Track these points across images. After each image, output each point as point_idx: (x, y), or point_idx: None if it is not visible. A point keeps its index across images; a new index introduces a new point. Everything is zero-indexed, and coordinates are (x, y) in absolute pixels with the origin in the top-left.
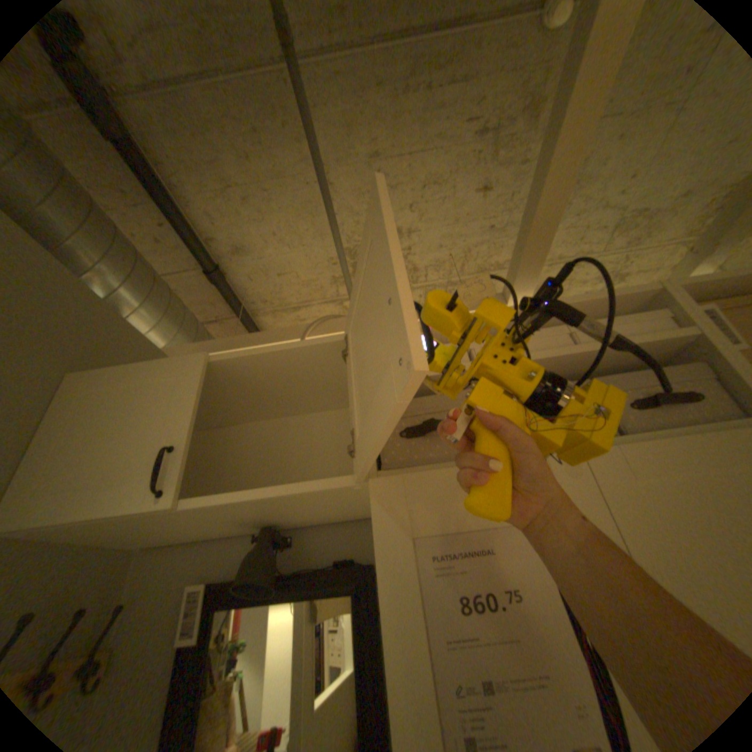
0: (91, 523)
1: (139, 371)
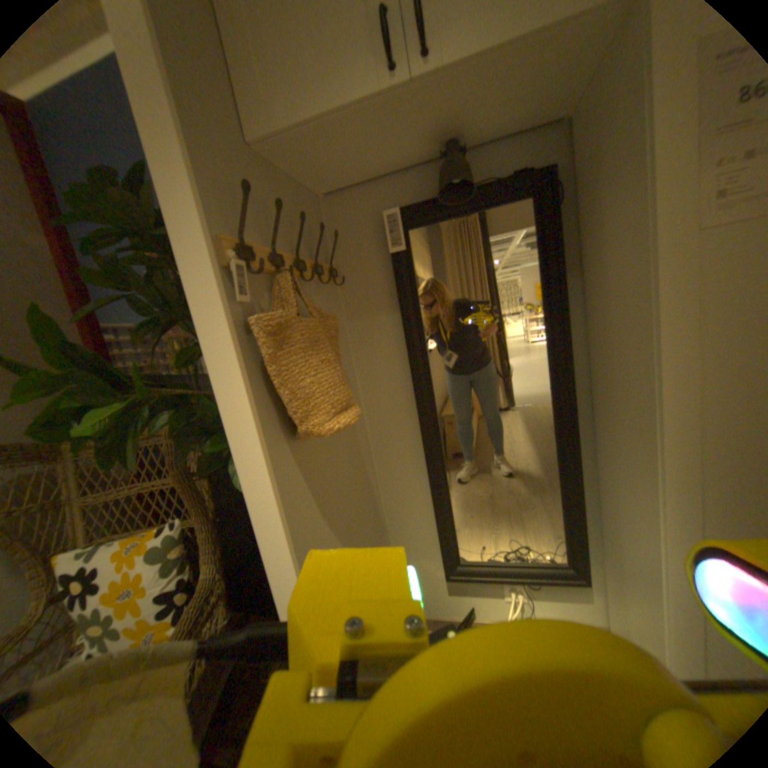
0: (331, 115)
1: None
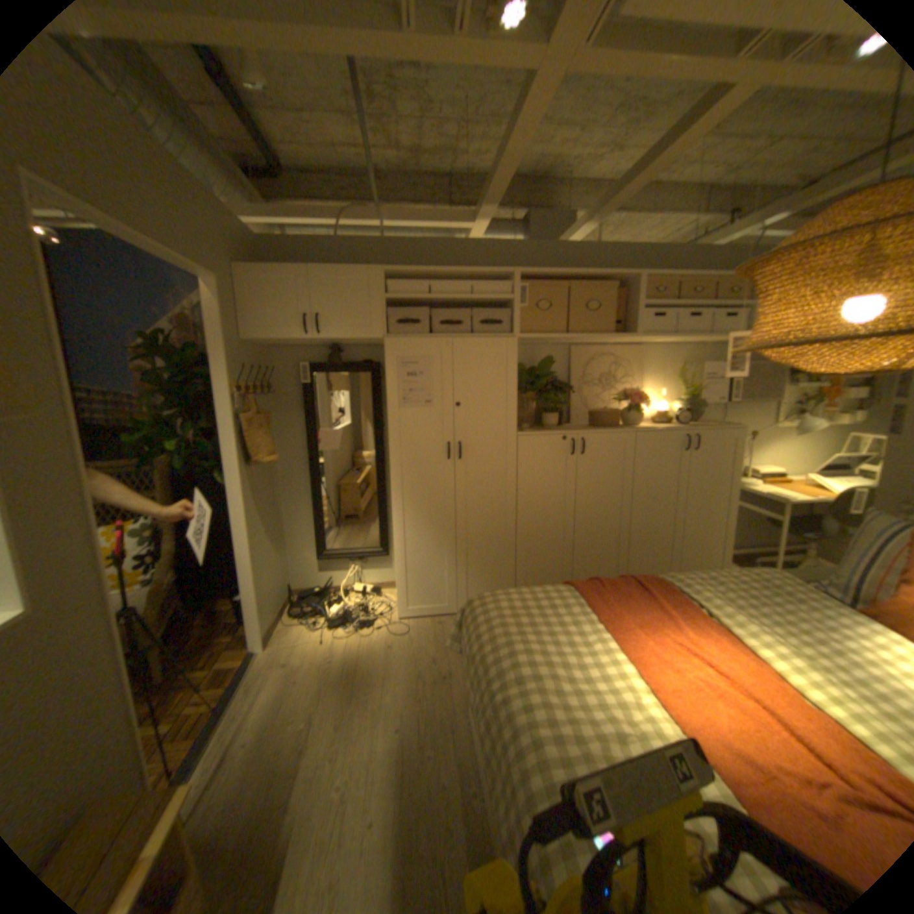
0: (282, 341)
1: (274, 270)
